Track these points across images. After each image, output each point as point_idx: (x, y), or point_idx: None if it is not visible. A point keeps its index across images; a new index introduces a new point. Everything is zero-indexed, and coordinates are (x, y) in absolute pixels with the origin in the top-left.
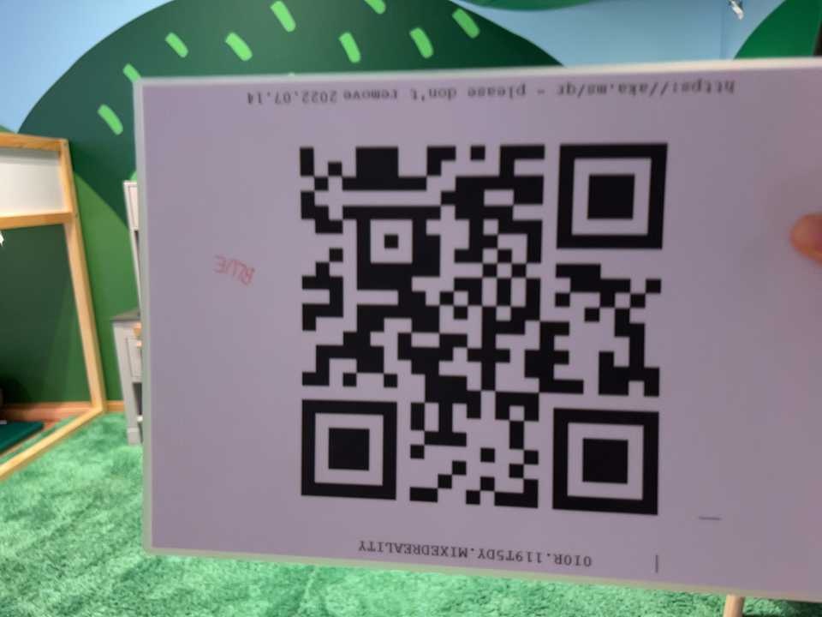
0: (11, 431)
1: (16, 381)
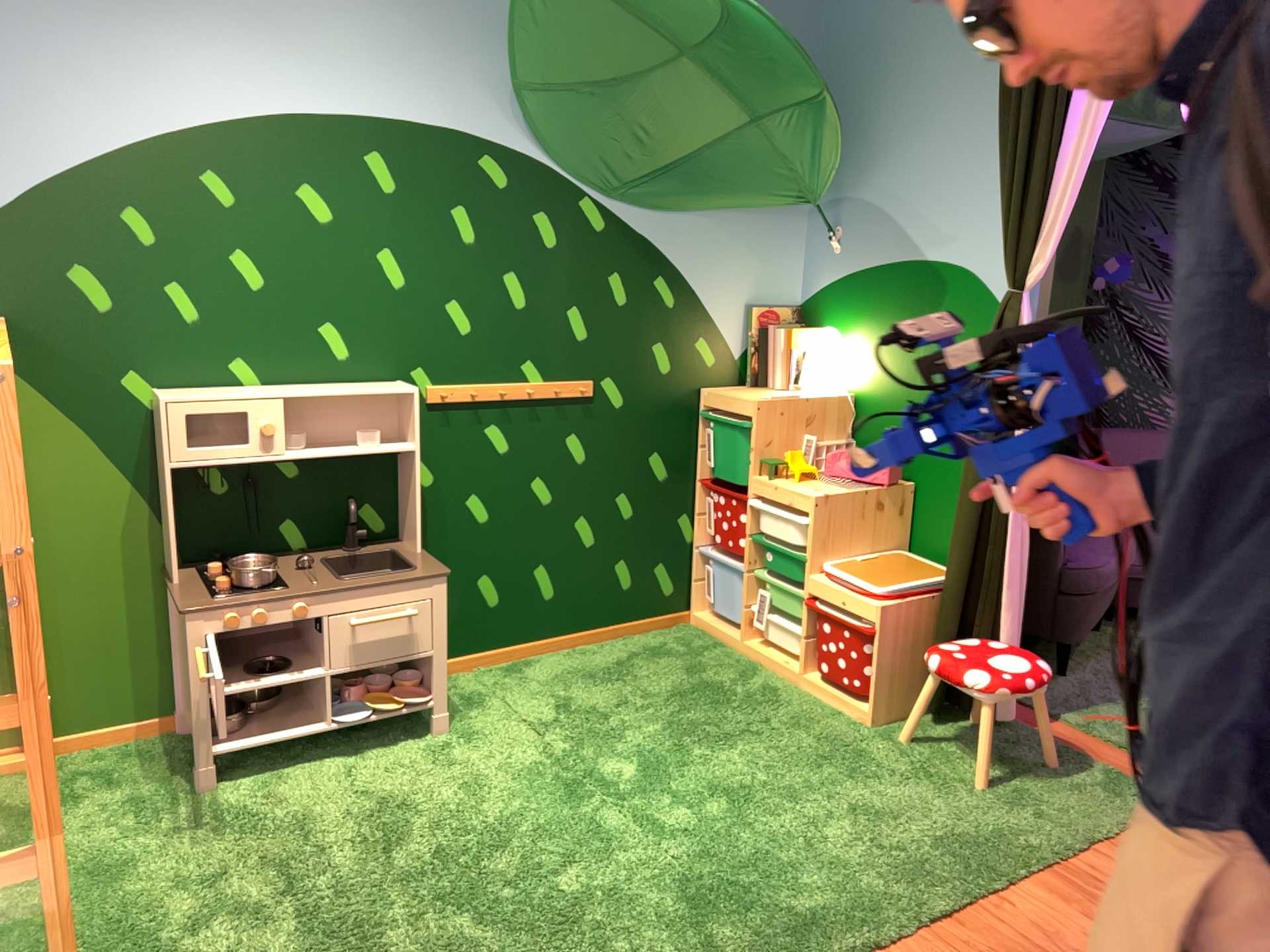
0: None
1: None
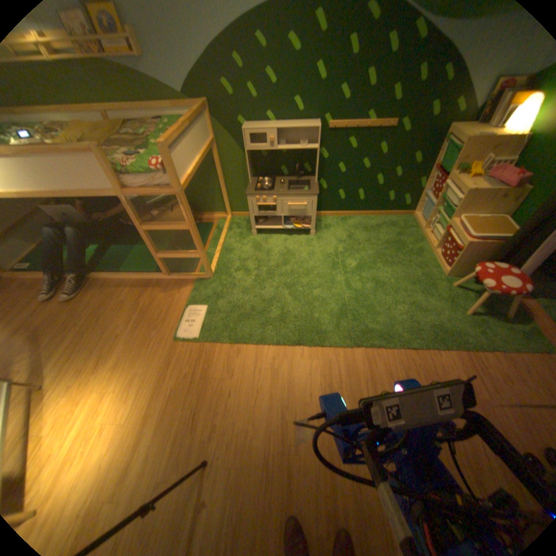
0: (206, 226)
1: (198, 205)
